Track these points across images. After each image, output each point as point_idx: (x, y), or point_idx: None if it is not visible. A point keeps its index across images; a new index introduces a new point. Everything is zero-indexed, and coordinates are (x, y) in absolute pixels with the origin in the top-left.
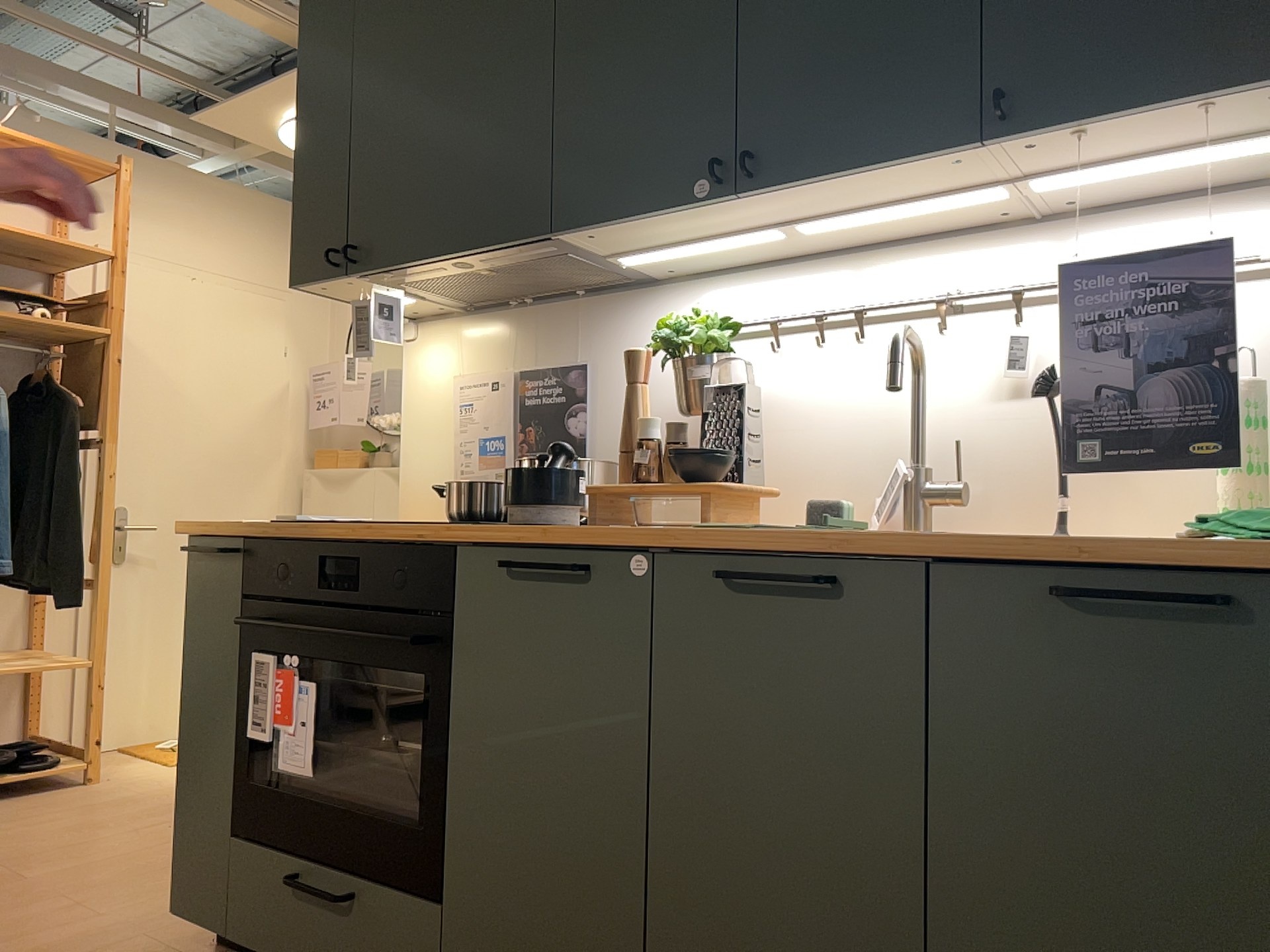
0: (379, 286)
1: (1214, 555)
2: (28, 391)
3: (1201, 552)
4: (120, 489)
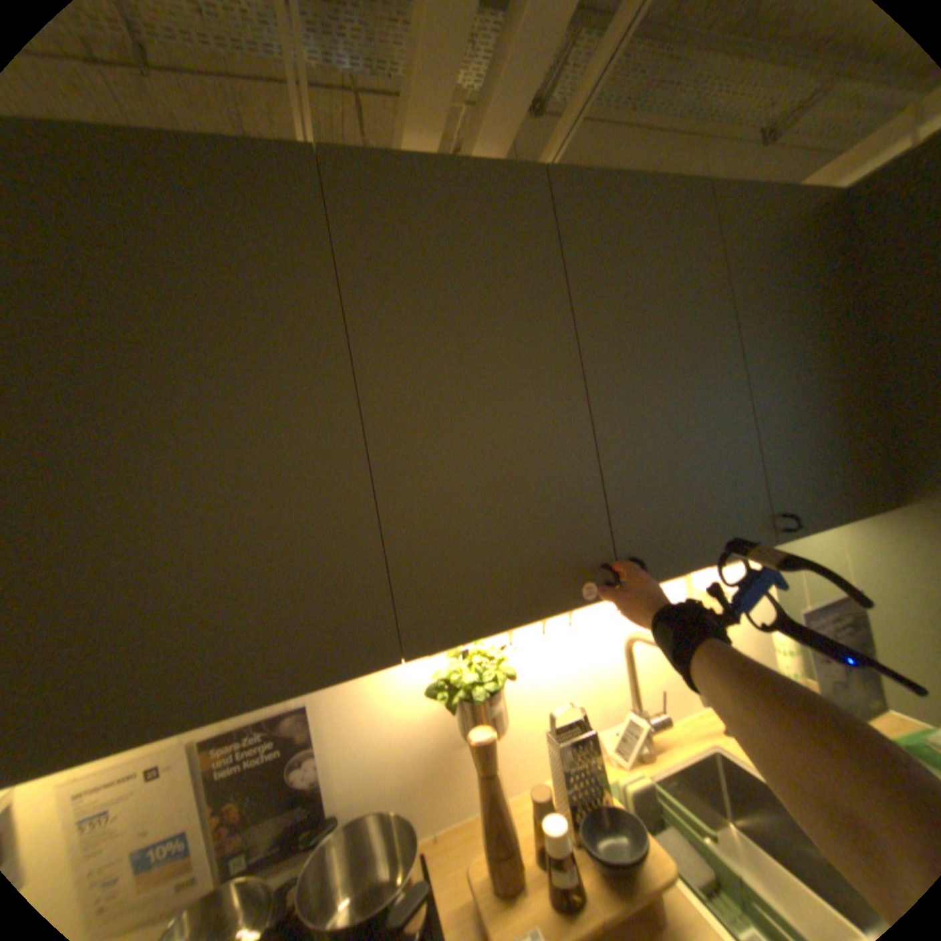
0: None
1: None
2: None
3: None
4: None
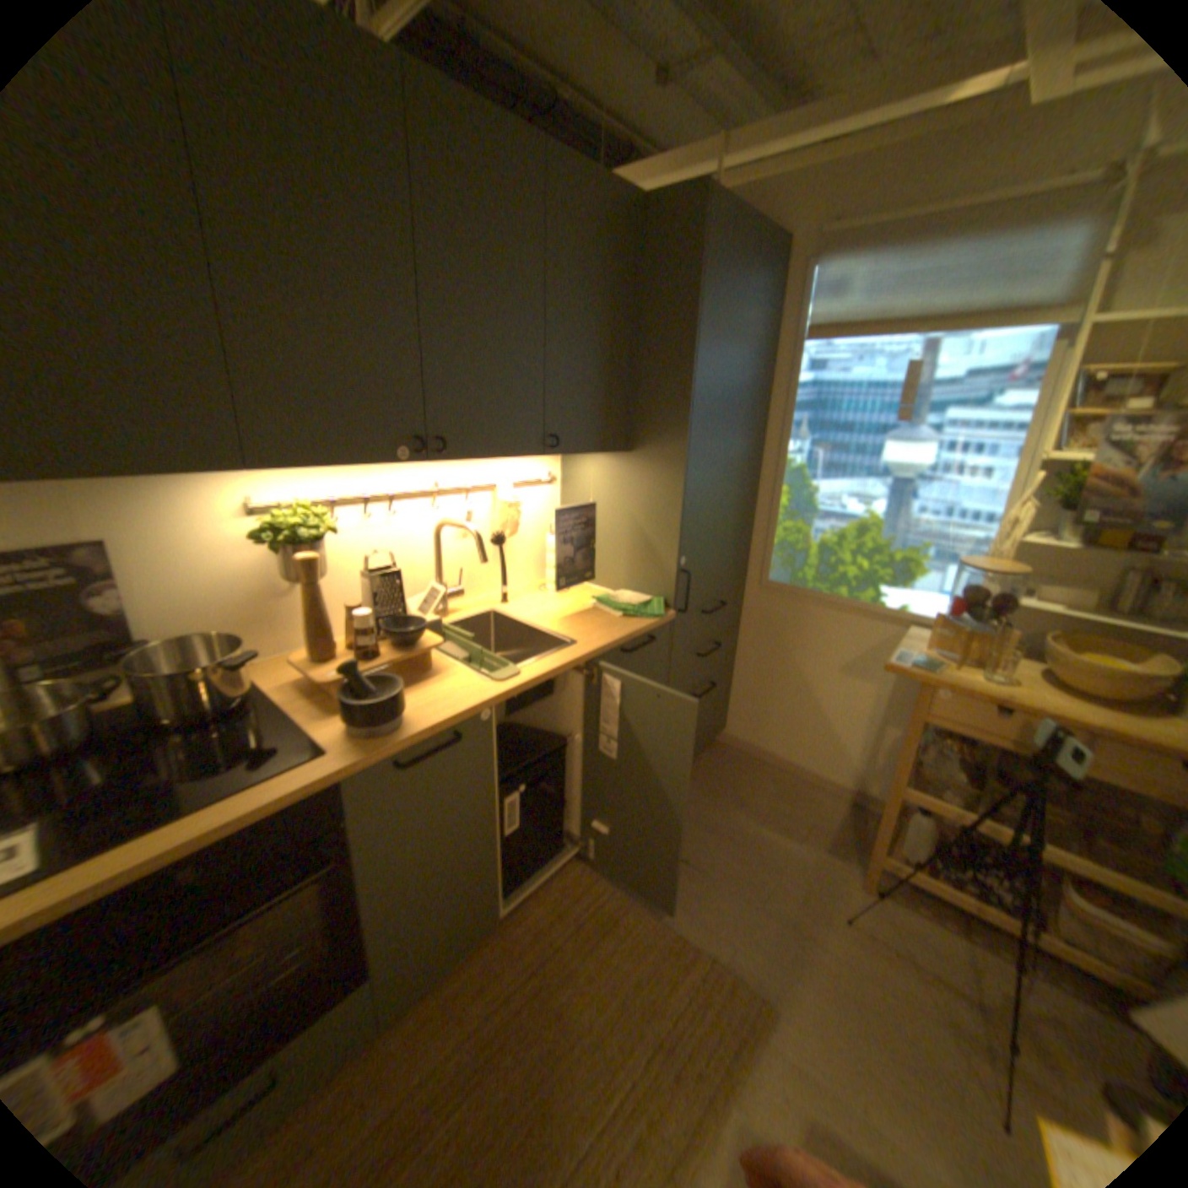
0: None
1: (644, 626)
2: None
3: (649, 628)
4: None
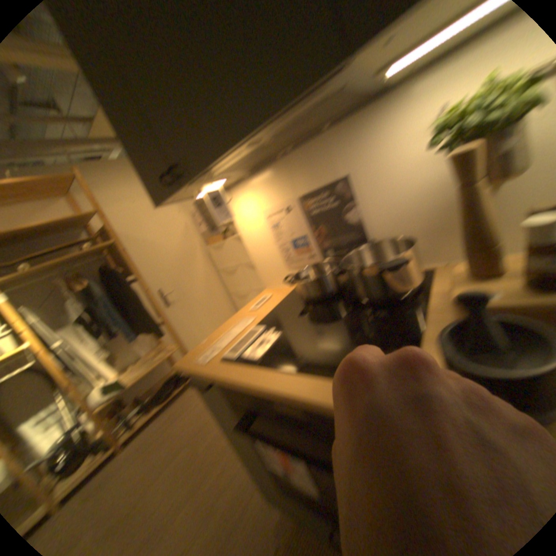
0: (199, 185)
1: None
2: (102, 272)
3: None
4: (153, 286)
